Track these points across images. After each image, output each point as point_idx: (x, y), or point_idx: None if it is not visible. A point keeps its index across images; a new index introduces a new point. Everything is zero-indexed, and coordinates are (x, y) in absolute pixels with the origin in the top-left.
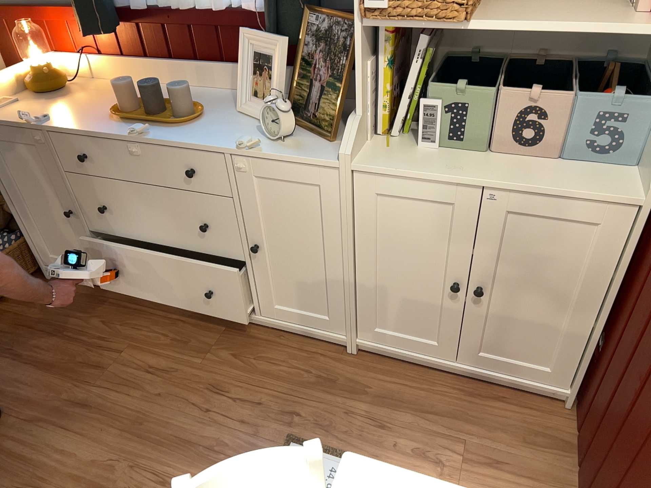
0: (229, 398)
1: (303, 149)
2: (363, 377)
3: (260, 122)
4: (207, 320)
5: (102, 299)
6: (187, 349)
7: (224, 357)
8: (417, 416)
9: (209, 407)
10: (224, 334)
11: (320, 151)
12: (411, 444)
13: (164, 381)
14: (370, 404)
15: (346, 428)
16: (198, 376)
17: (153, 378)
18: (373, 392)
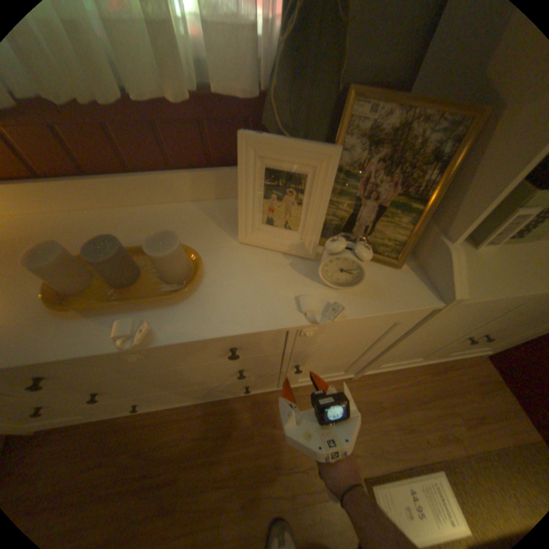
0: (302, 477)
1: (383, 292)
2: (374, 398)
3: (282, 254)
4: (229, 406)
5: (108, 433)
6: (233, 447)
7: (269, 438)
8: (425, 413)
9: (292, 498)
10: (253, 413)
11: (403, 288)
12: (438, 439)
13: (237, 495)
14: (395, 421)
15: (395, 451)
16: (261, 471)
17: (223, 499)
18: (389, 408)
